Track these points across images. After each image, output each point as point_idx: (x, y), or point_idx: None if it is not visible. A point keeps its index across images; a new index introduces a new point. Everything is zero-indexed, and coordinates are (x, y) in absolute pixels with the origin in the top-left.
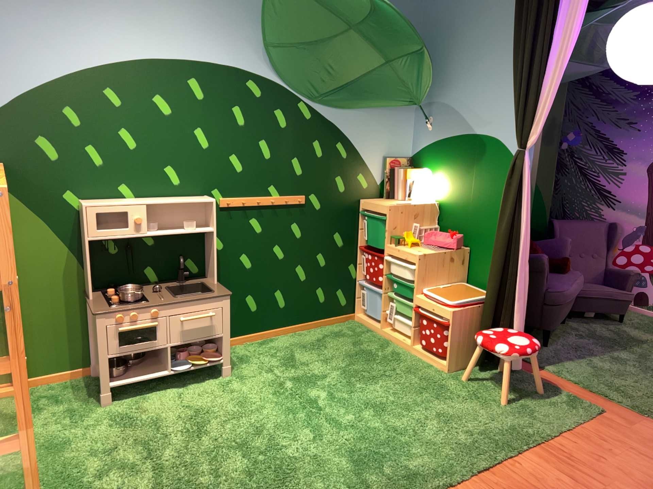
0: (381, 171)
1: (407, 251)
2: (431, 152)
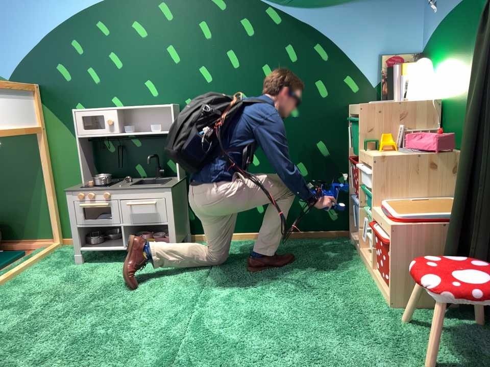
0: (378, 71)
1: (372, 154)
2: (437, 35)
